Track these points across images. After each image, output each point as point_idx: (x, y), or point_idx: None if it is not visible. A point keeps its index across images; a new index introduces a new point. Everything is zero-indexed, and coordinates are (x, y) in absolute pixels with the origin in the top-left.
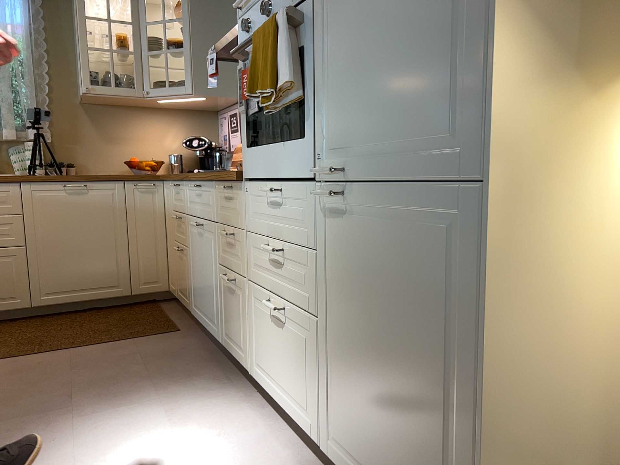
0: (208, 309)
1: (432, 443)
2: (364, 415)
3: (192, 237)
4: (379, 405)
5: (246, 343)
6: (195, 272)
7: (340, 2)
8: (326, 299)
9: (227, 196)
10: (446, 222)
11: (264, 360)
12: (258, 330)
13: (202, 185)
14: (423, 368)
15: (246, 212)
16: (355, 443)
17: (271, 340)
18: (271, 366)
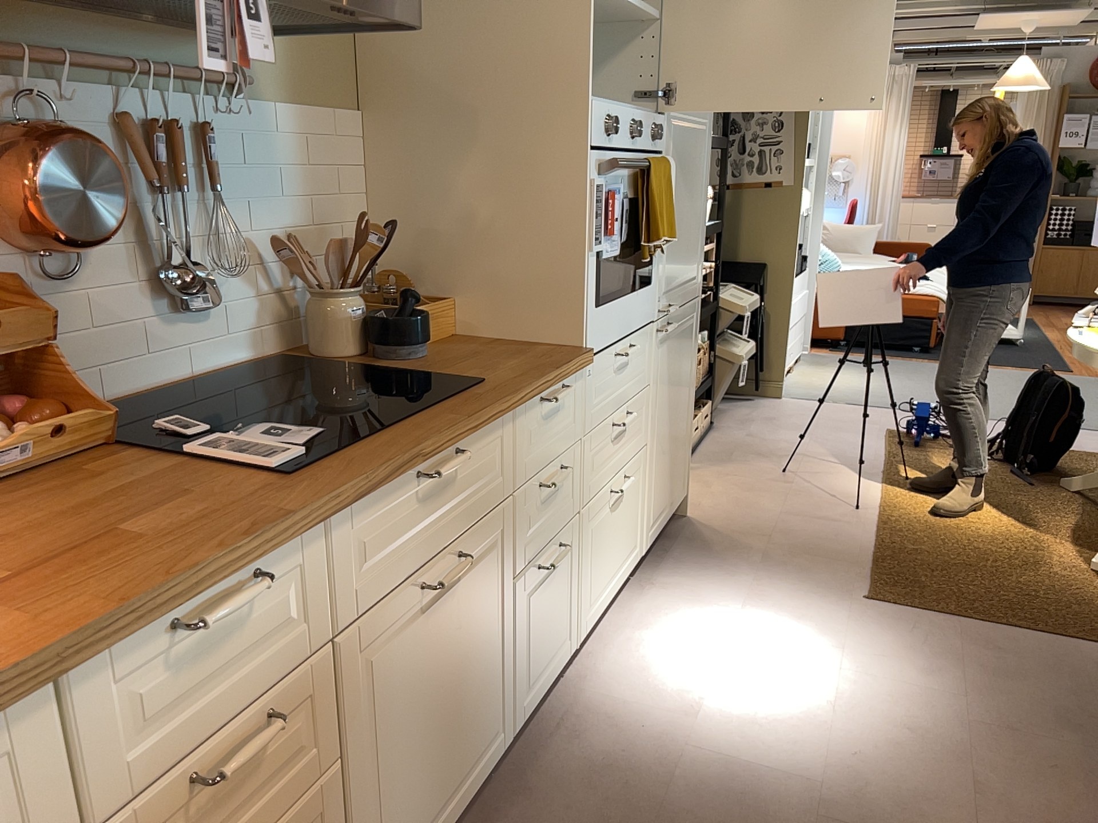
0: (468, 748)
1: (683, 437)
2: (665, 471)
3: (381, 671)
4: (670, 453)
5: (571, 614)
6: (395, 766)
7: (674, 176)
8: (654, 417)
9: (547, 411)
10: (692, 319)
11: (599, 579)
12: (593, 555)
13: (464, 445)
14: (684, 401)
15: (585, 407)
16: (660, 502)
17: (607, 538)
18: (606, 570)
